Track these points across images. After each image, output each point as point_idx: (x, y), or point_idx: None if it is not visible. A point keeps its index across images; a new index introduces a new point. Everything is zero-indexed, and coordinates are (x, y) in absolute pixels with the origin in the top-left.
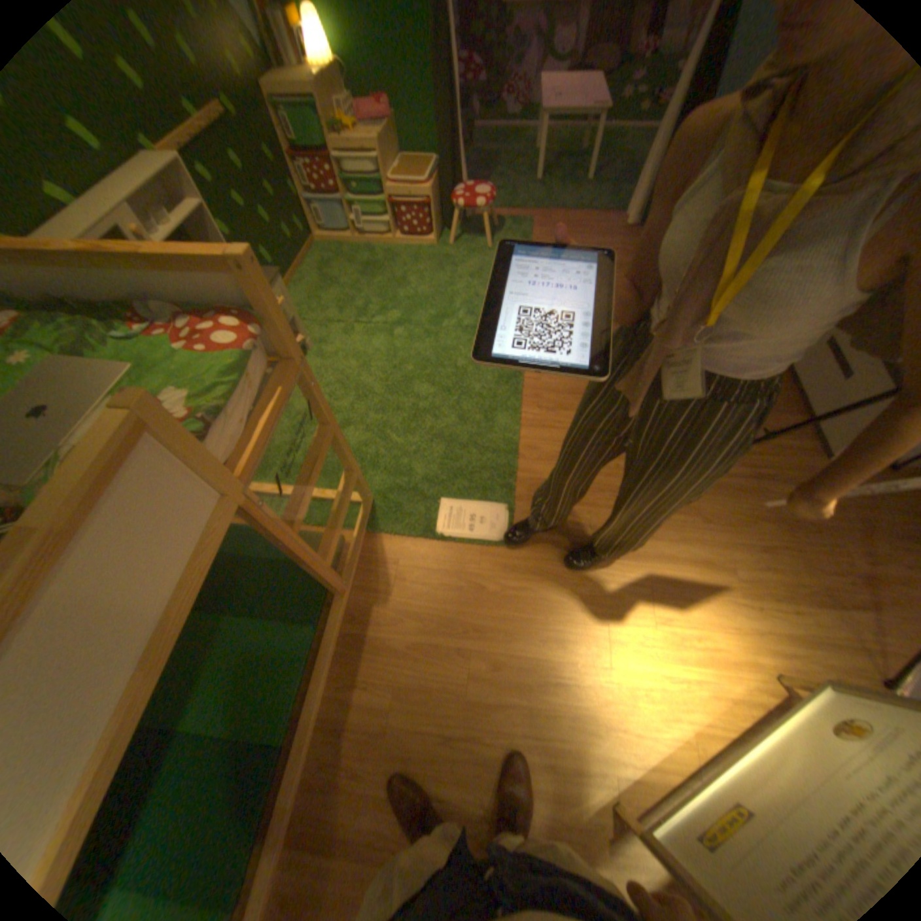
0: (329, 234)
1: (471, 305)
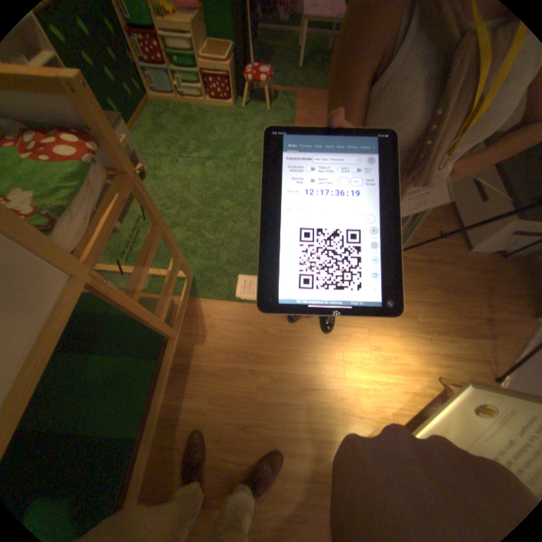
0: (159, 93)
1: (257, 147)
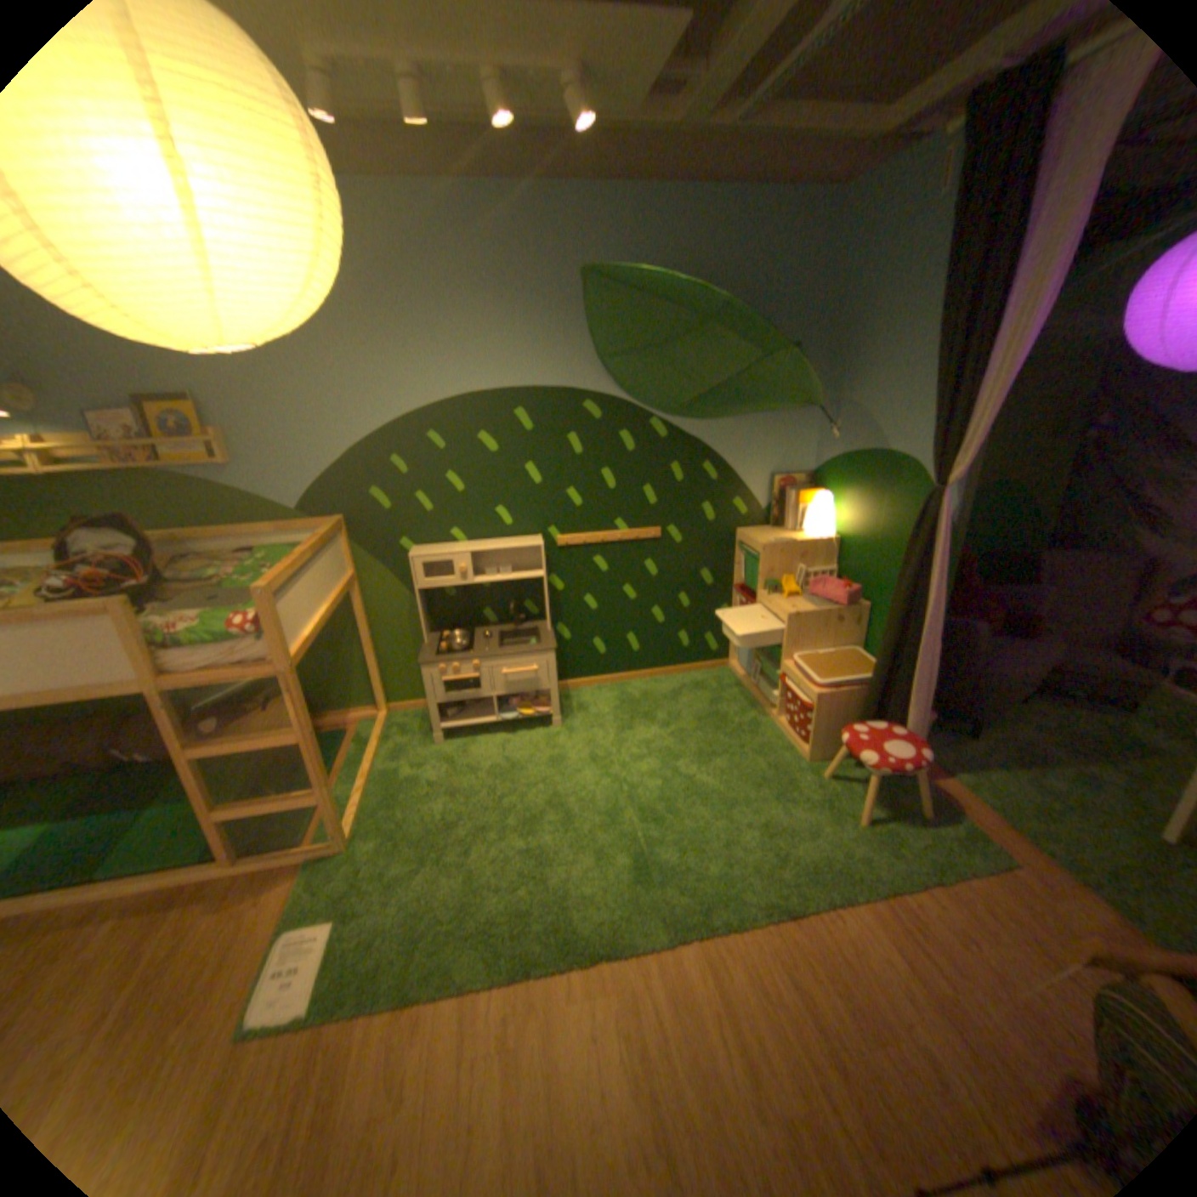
0: (742, 671)
1: (705, 849)
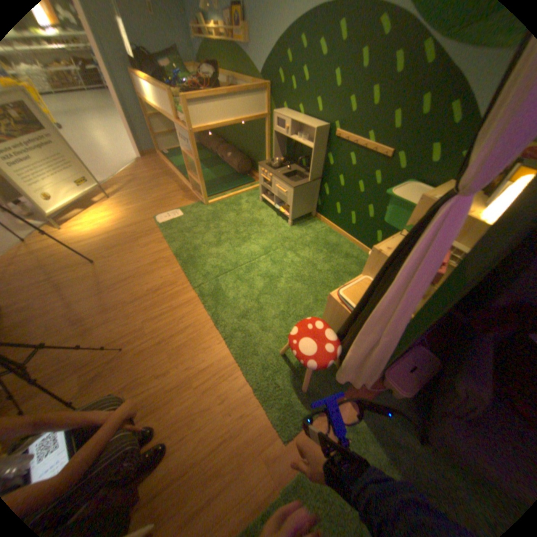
0: None
1: (239, 290)
